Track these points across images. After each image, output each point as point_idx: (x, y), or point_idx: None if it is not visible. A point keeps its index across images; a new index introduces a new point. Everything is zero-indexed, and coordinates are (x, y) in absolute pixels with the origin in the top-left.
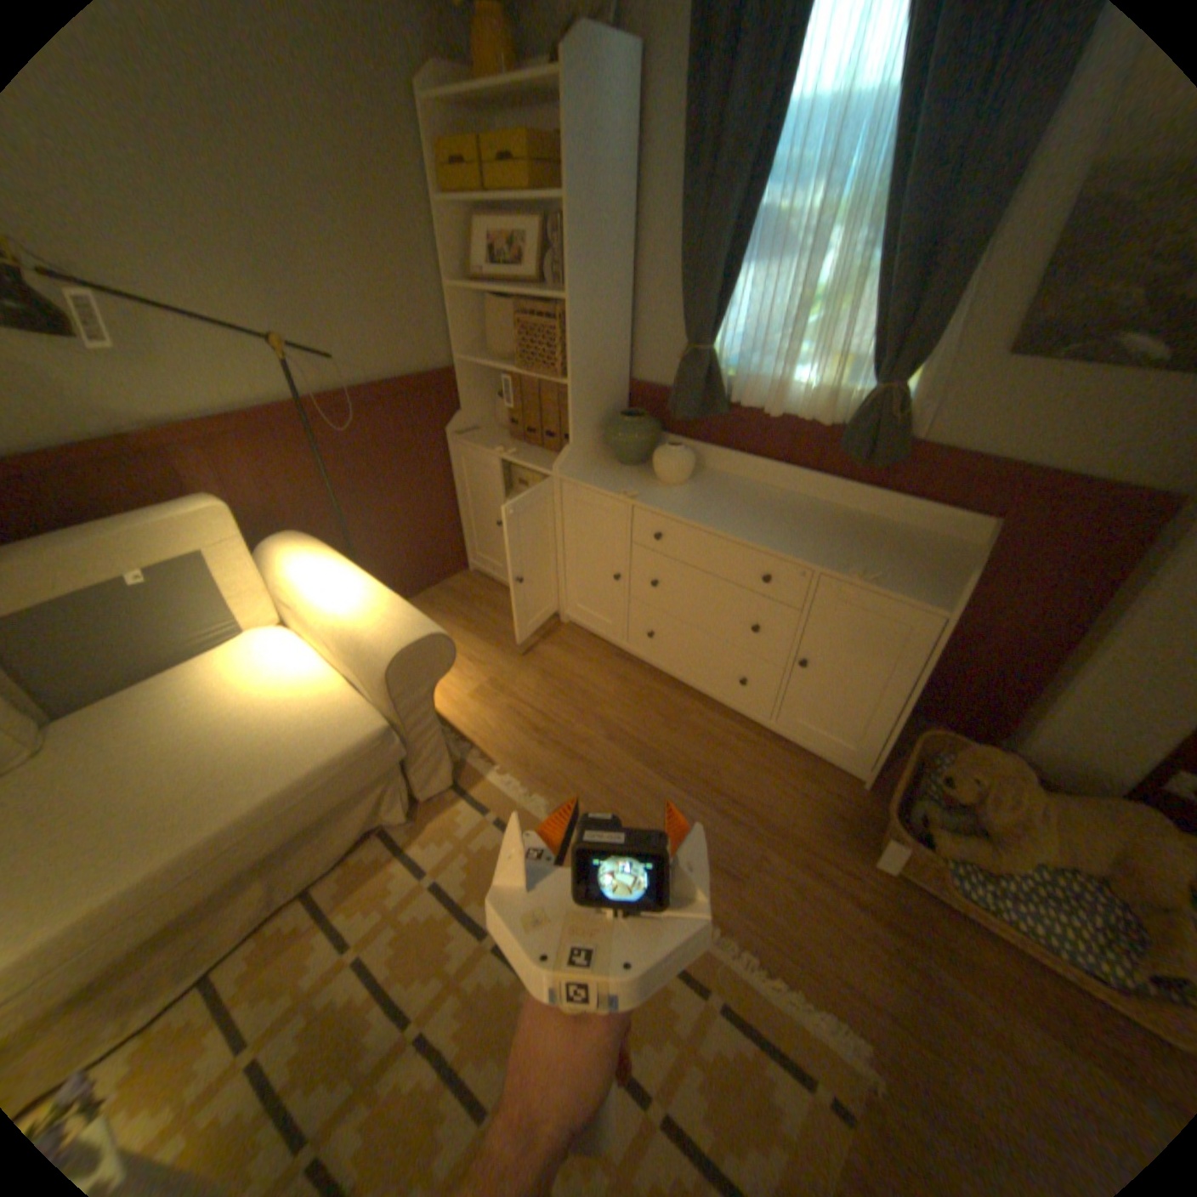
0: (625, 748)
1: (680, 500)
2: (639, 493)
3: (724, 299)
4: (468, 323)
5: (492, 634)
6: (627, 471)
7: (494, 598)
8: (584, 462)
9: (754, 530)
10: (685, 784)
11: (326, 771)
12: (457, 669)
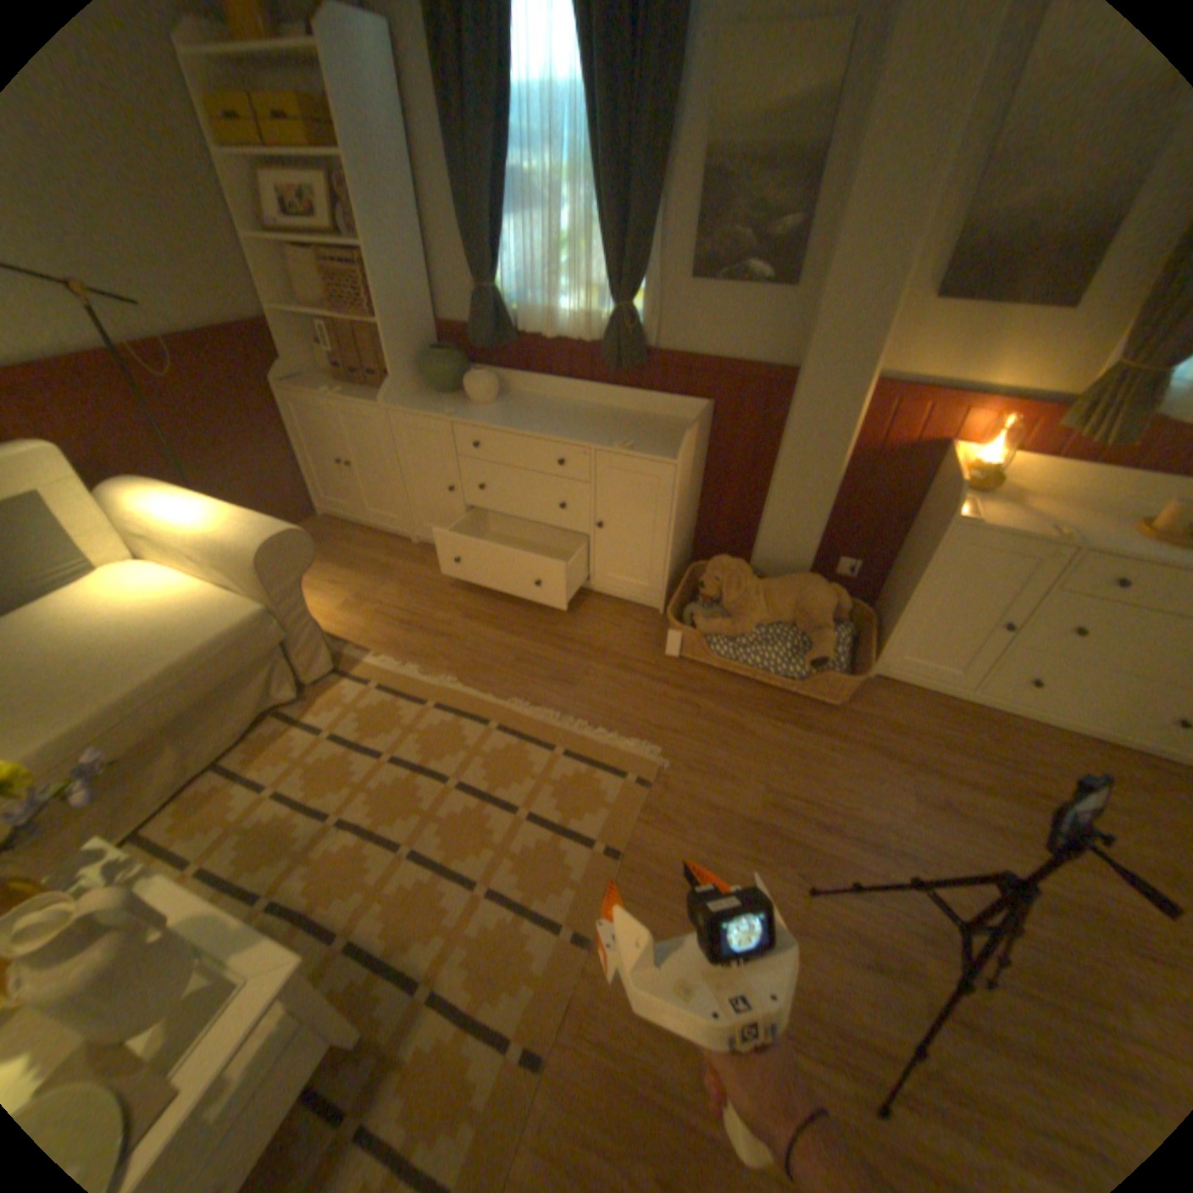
0: (478, 621)
1: (489, 414)
2: (455, 412)
3: (496, 245)
4: (271, 274)
5: (349, 562)
6: (444, 398)
7: (346, 535)
8: (405, 394)
9: (547, 428)
10: (528, 635)
11: (216, 644)
12: (321, 592)
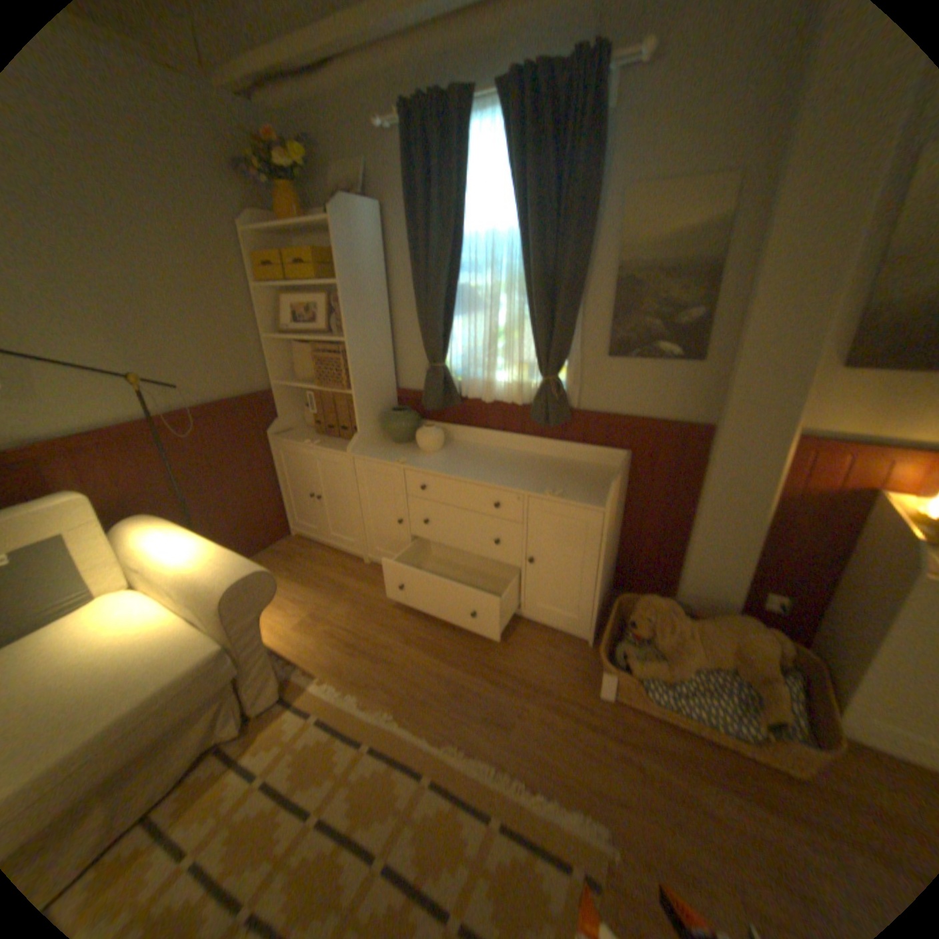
0: (417, 646)
1: (436, 461)
2: (407, 460)
3: (447, 336)
4: (280, 360)
5: (310, 579)
6: (399, 446)
7: (311, 553)
8: (369, 444)
9: (484, 474)
10: (463, 665)
11: (168, 689)
12: (282, 609)
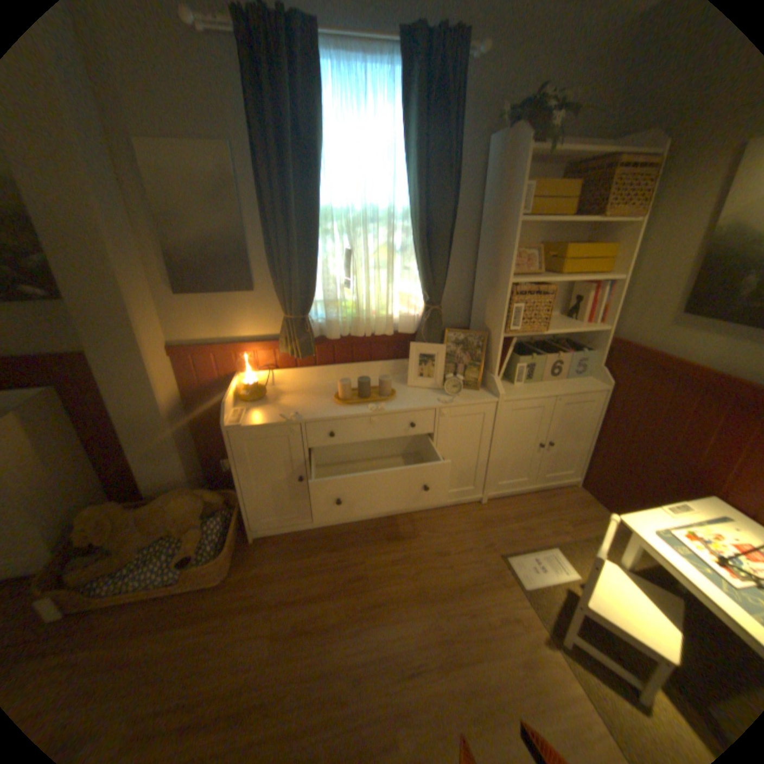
0: None
1: None
2: None
3: None
4: None
5: None
6: None
7: None
8: None
9: None
10: None
11: None
12: None
